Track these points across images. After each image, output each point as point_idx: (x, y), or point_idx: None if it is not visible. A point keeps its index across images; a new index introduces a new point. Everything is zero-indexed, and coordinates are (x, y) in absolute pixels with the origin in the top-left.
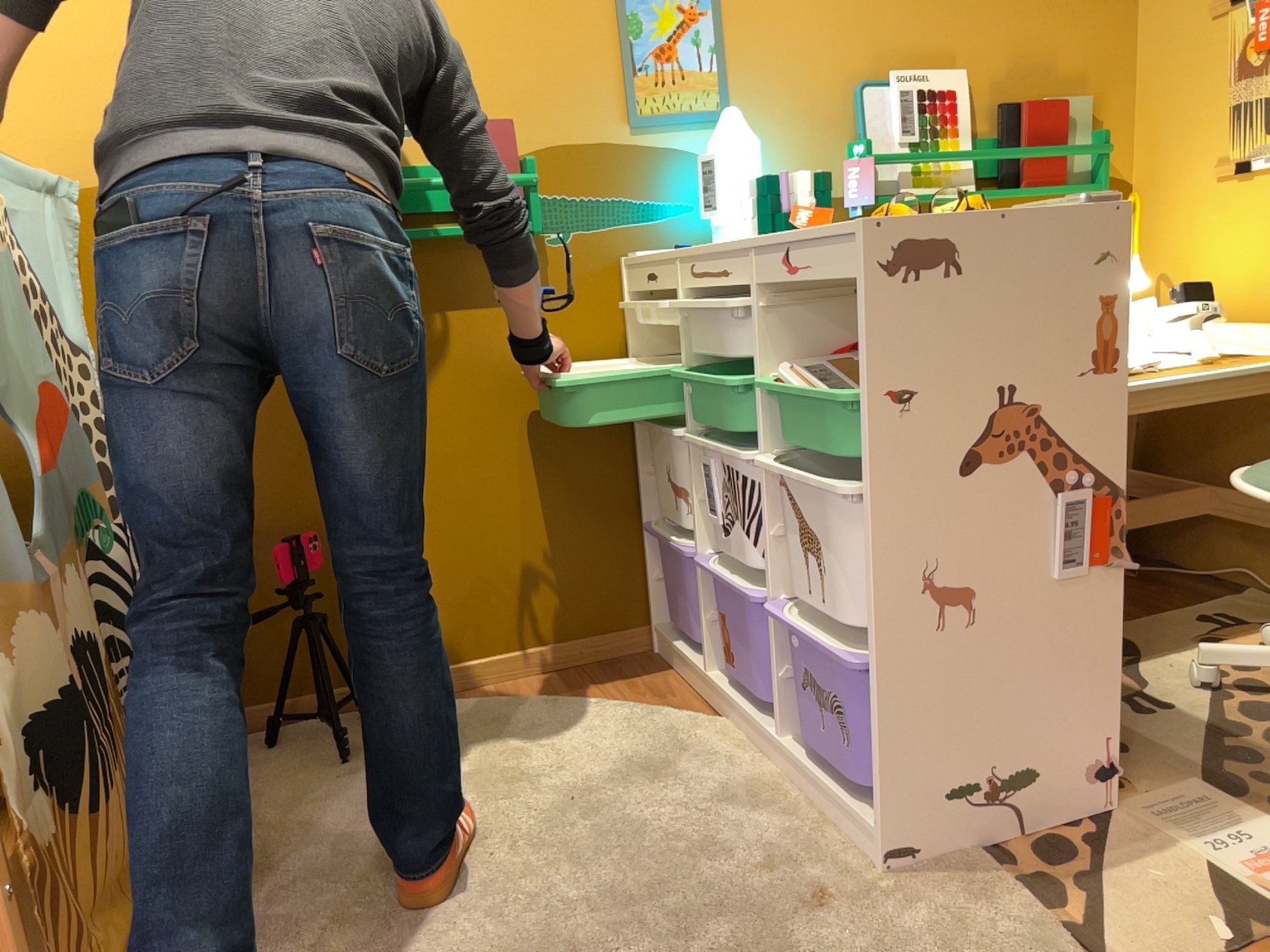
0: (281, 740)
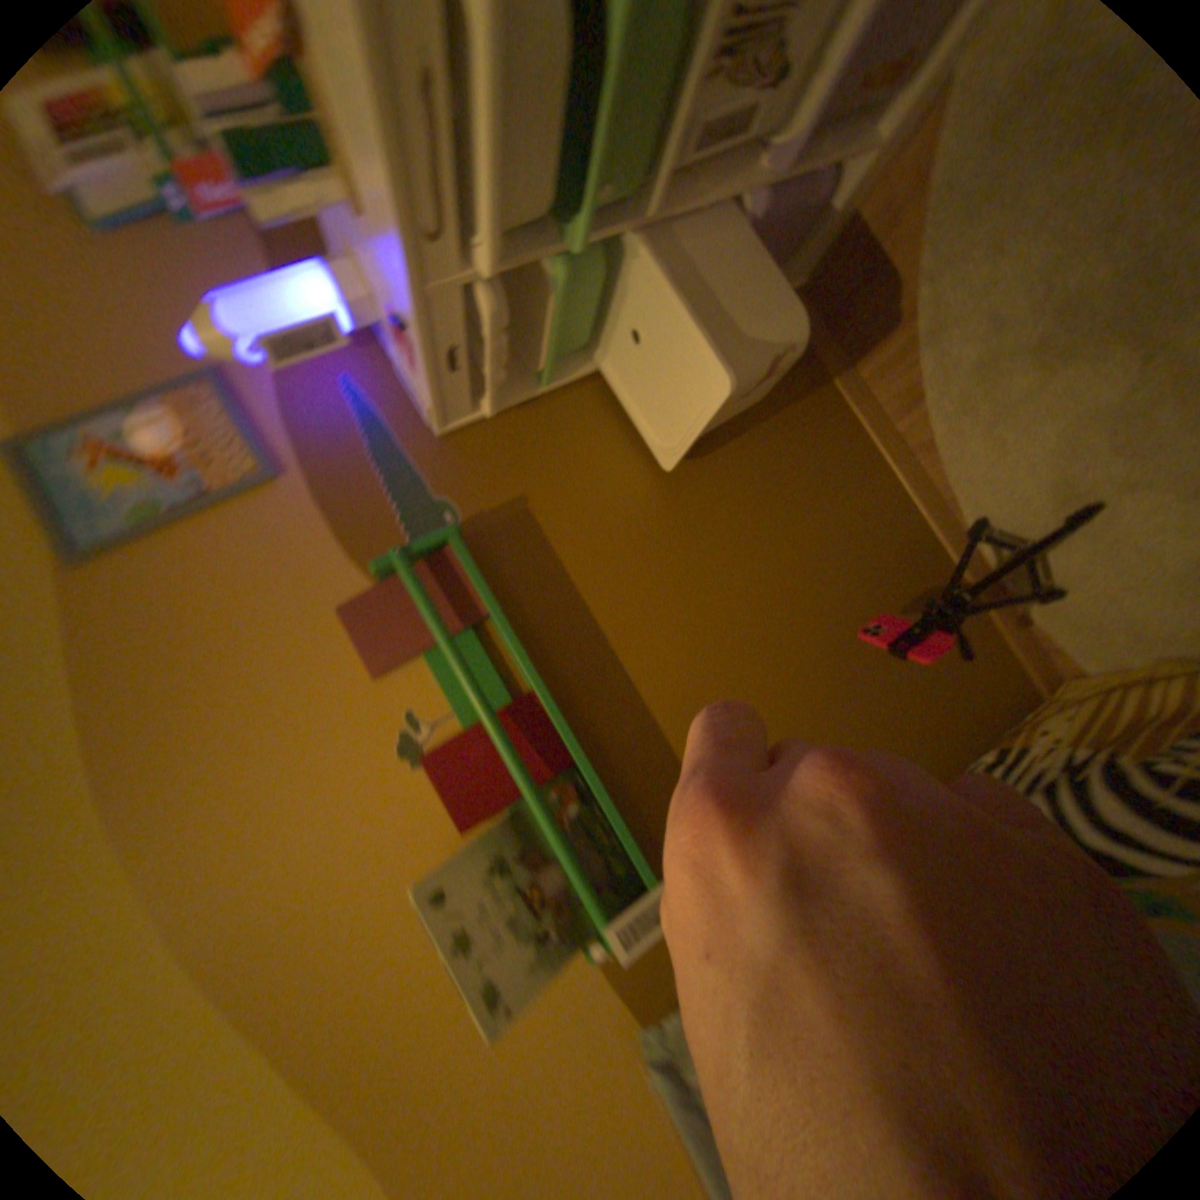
0: (1058, 585)
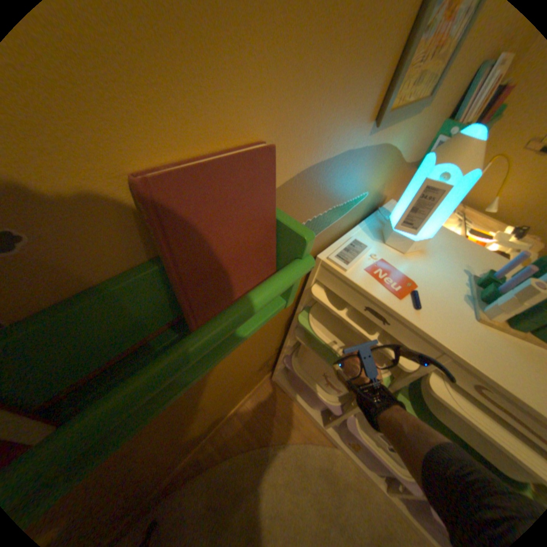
0: None
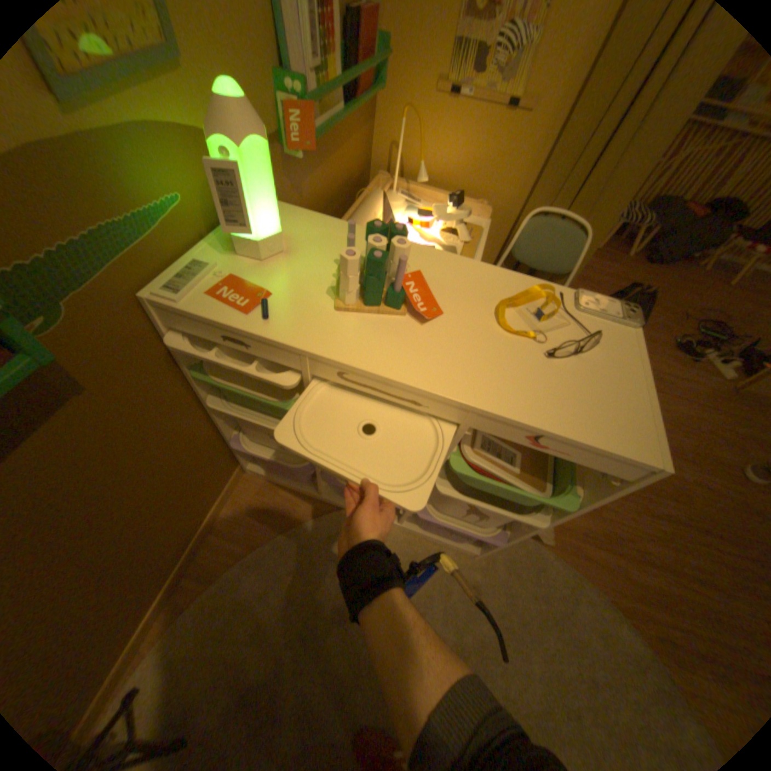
0: None
